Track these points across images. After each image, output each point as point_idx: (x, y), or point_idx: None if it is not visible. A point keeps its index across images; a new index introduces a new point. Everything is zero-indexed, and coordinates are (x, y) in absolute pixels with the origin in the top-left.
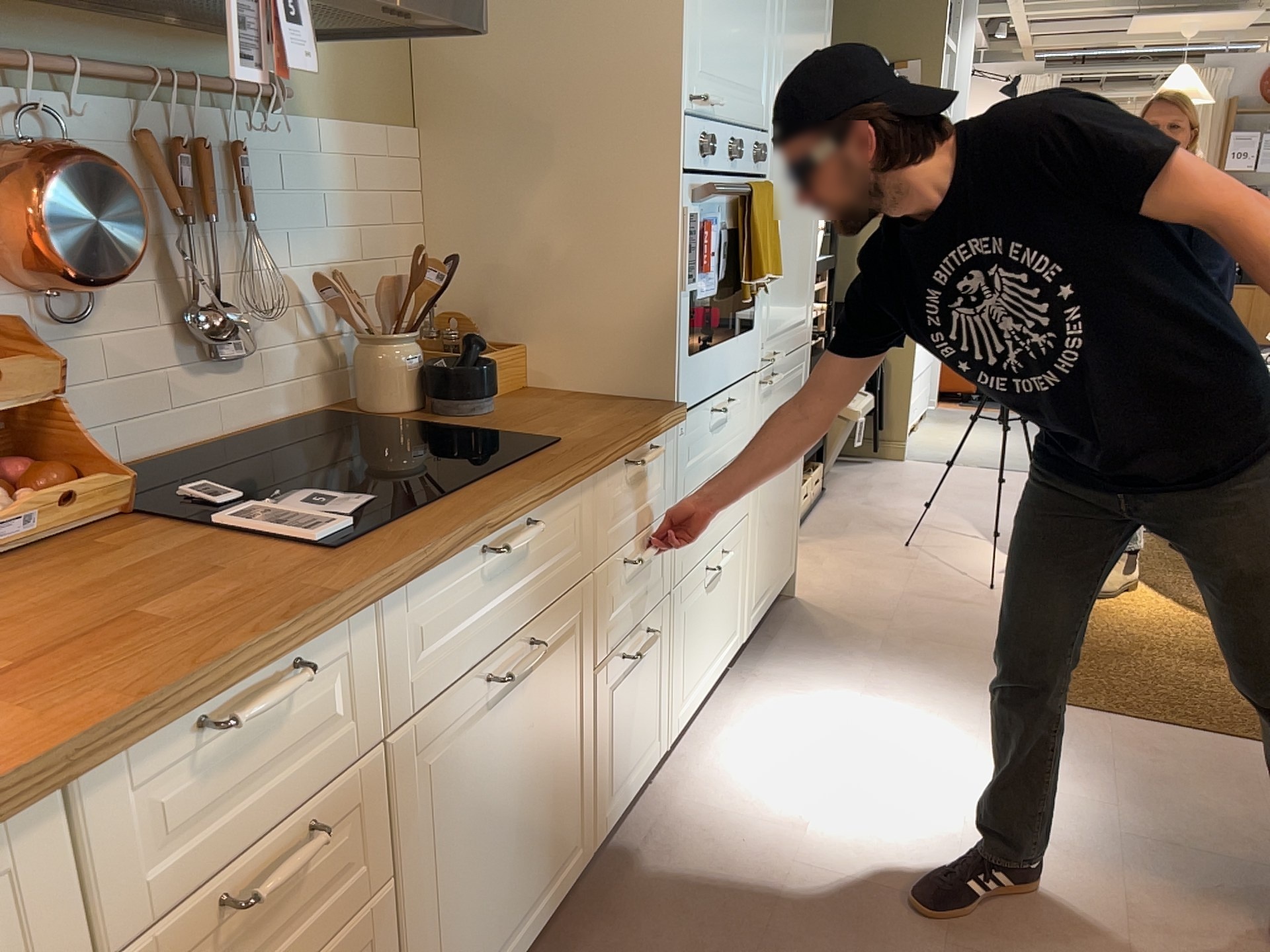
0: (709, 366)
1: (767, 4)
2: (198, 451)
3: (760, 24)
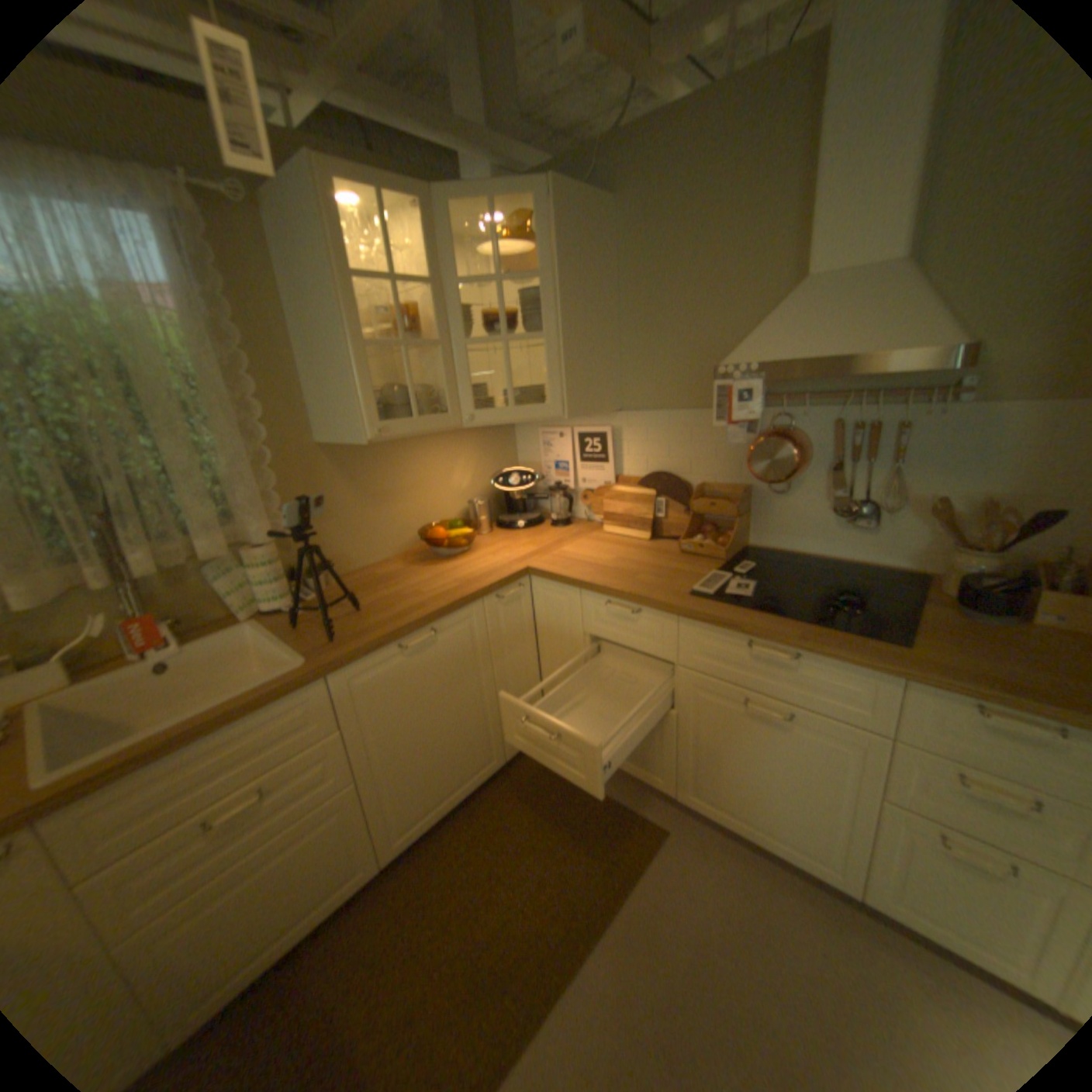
0: None
1: None
2: (833, 561)
3: None
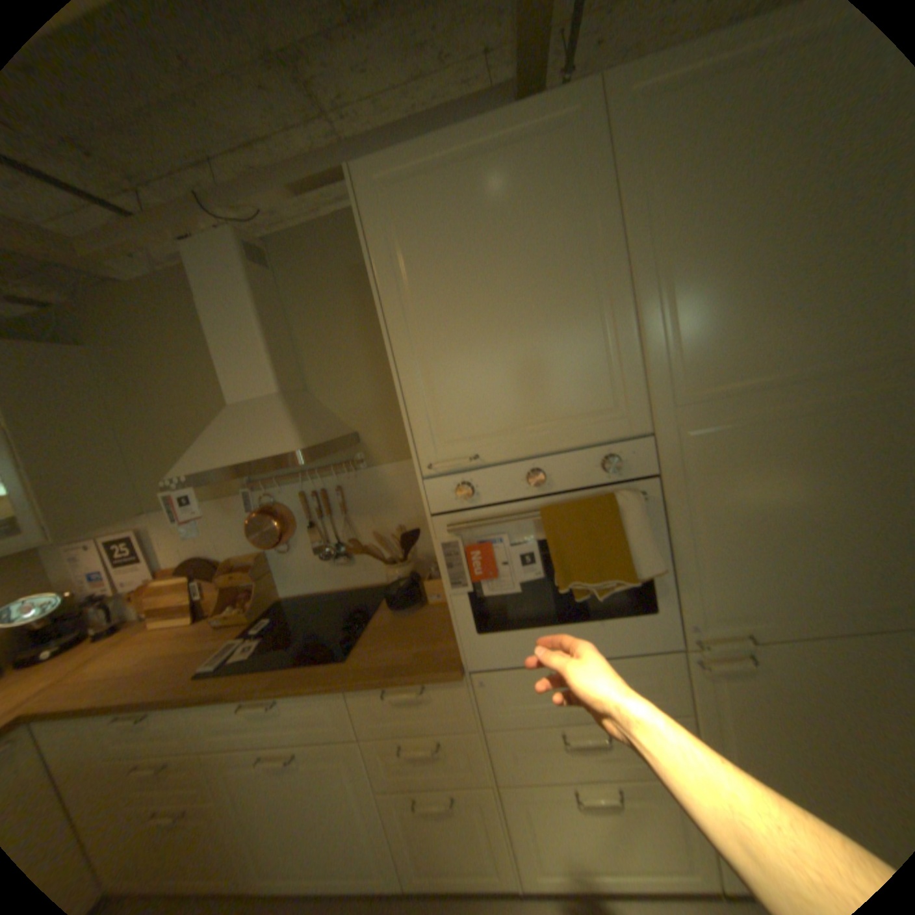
0: (524, 642)
1: (597, 325)
2: (336, 592)
3: (579, 351)
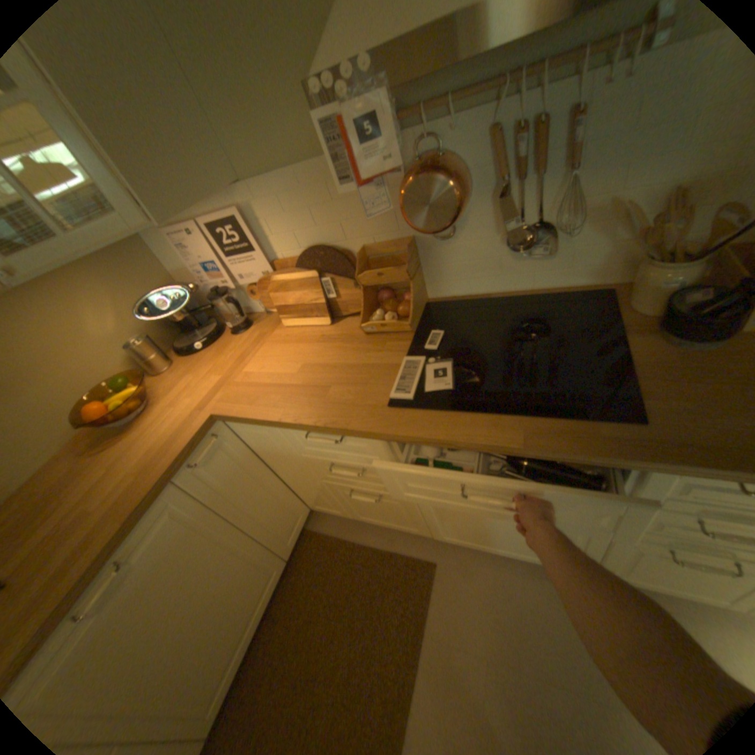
0: None
1: None
2: (512, 295)
3: None
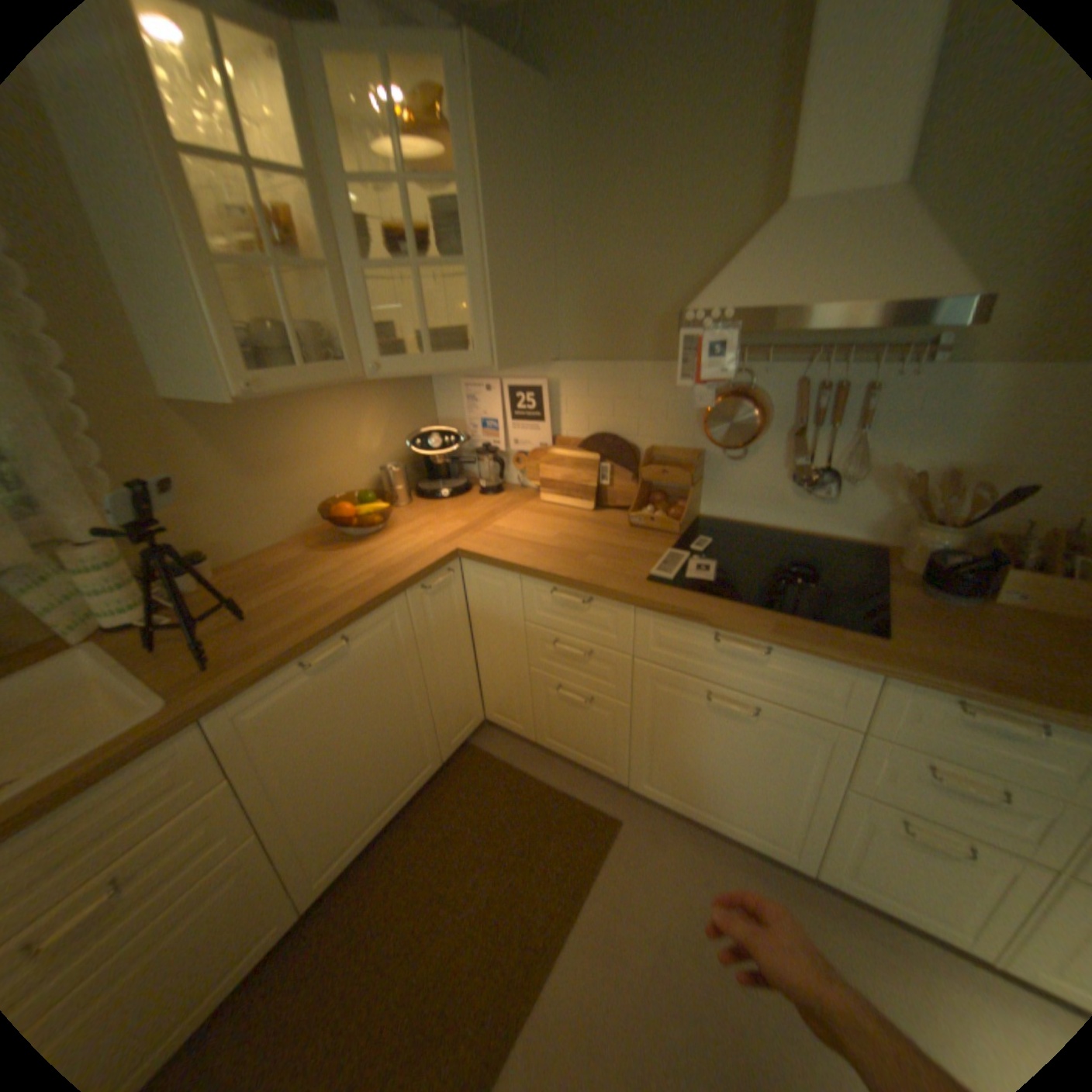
0: None
1: None
2: (787, 532)
3: None
